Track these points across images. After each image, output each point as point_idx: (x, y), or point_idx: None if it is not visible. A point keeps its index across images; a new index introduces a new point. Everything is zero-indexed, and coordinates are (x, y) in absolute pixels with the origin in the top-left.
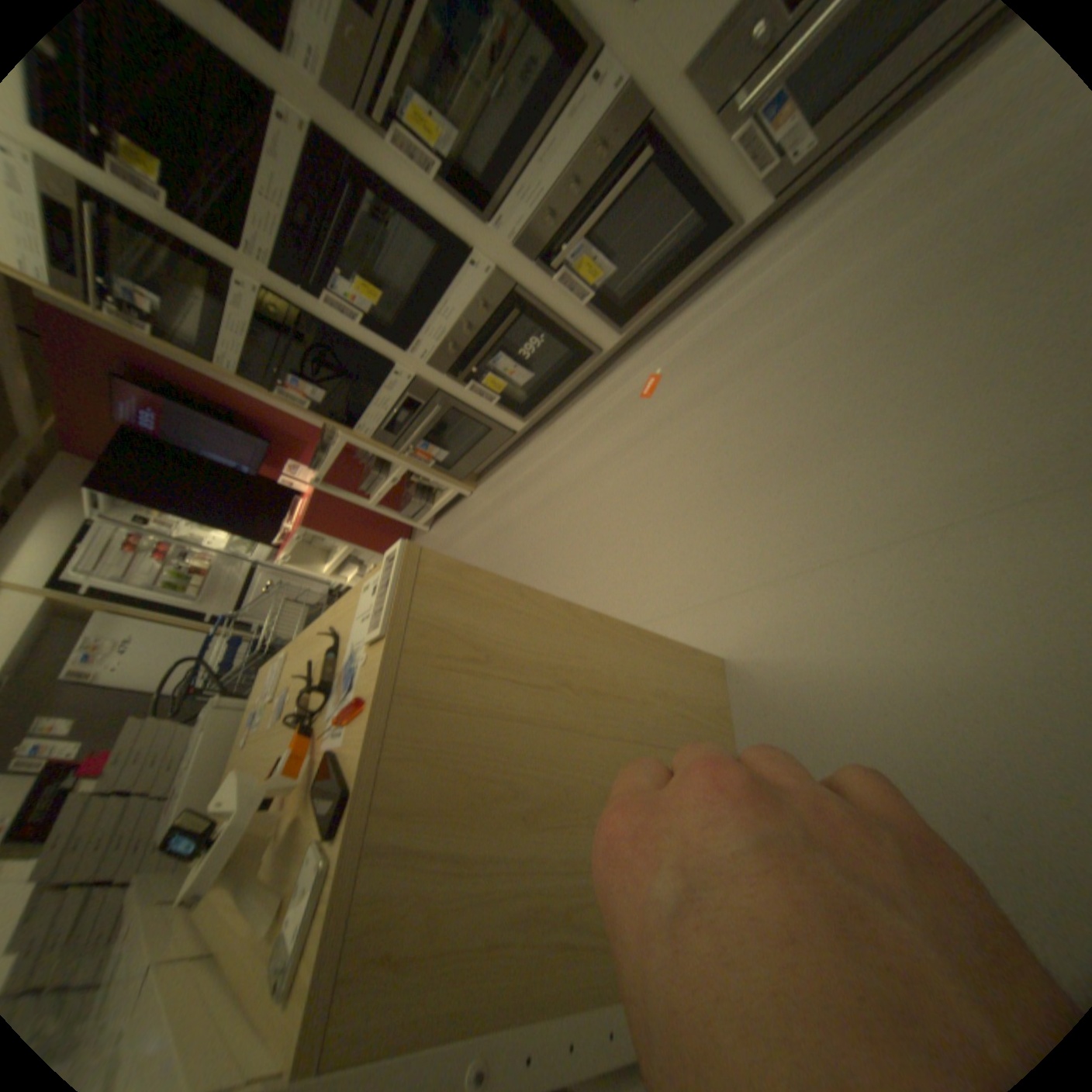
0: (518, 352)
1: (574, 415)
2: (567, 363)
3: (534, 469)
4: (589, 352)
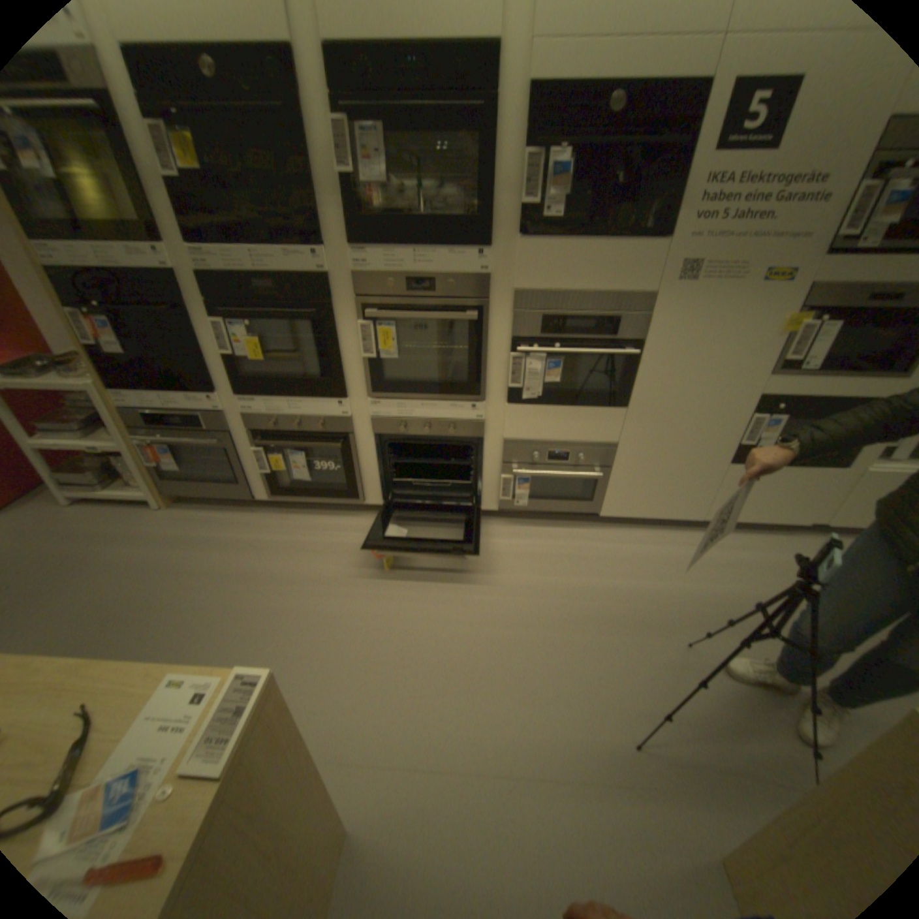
0: (311, 461)
1: (310, 524)
2: (334, 491)
3: (247, 540)
4: (355, 498)
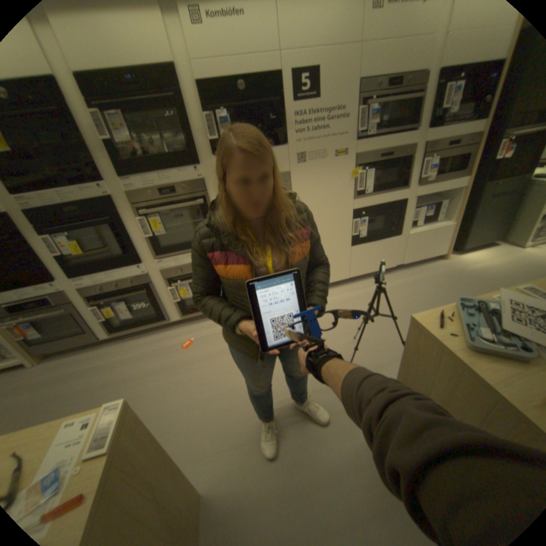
0: (129, 306)
1: (138, 344)
2: (148, 320)
3: (99, 365)
4: (163, 320)
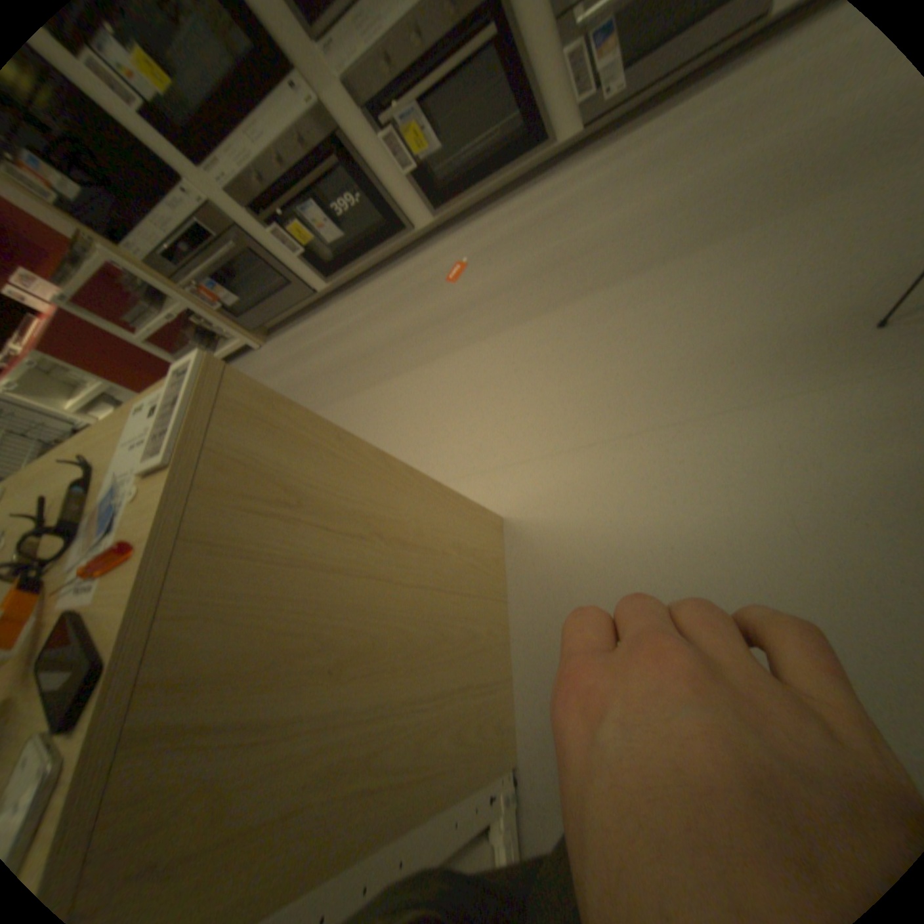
0: (329, 204)
1: (377, 285)
2: (377, 230)
3: (332, 330)
4: (401, 224)
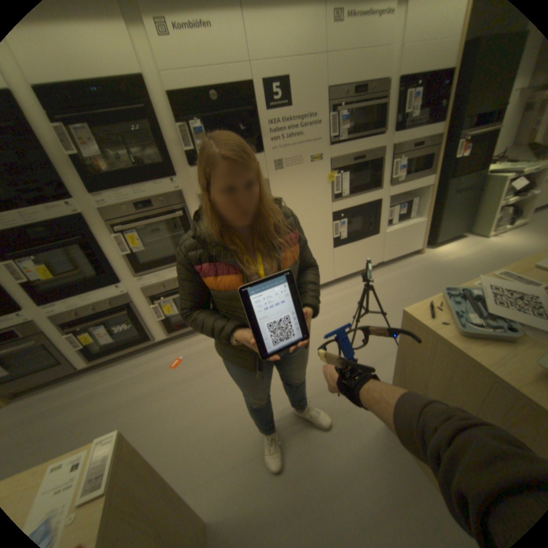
0: (108, 330)
1: (121, 369)
2: (131, 342)
3: (78, 398)
4: (147, 341)
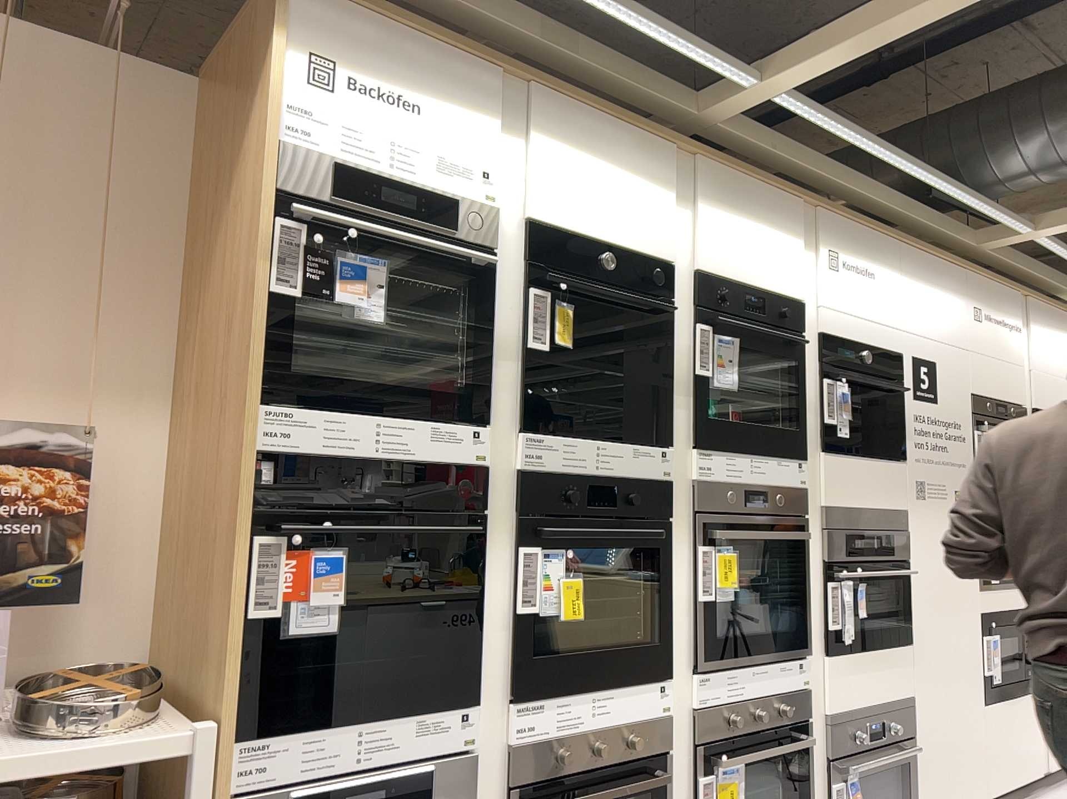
0: None
1: None
2: None
3: None
4: None
